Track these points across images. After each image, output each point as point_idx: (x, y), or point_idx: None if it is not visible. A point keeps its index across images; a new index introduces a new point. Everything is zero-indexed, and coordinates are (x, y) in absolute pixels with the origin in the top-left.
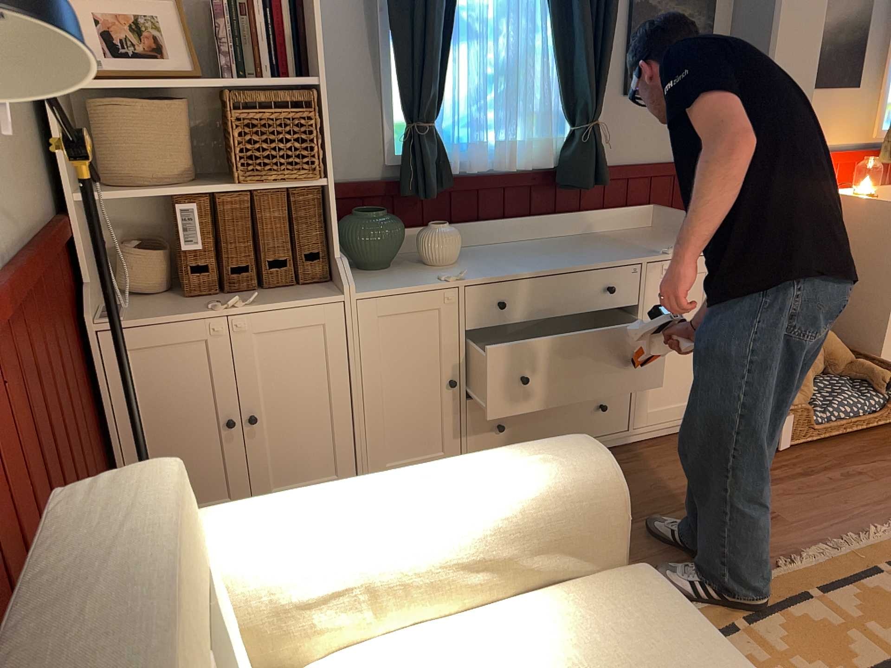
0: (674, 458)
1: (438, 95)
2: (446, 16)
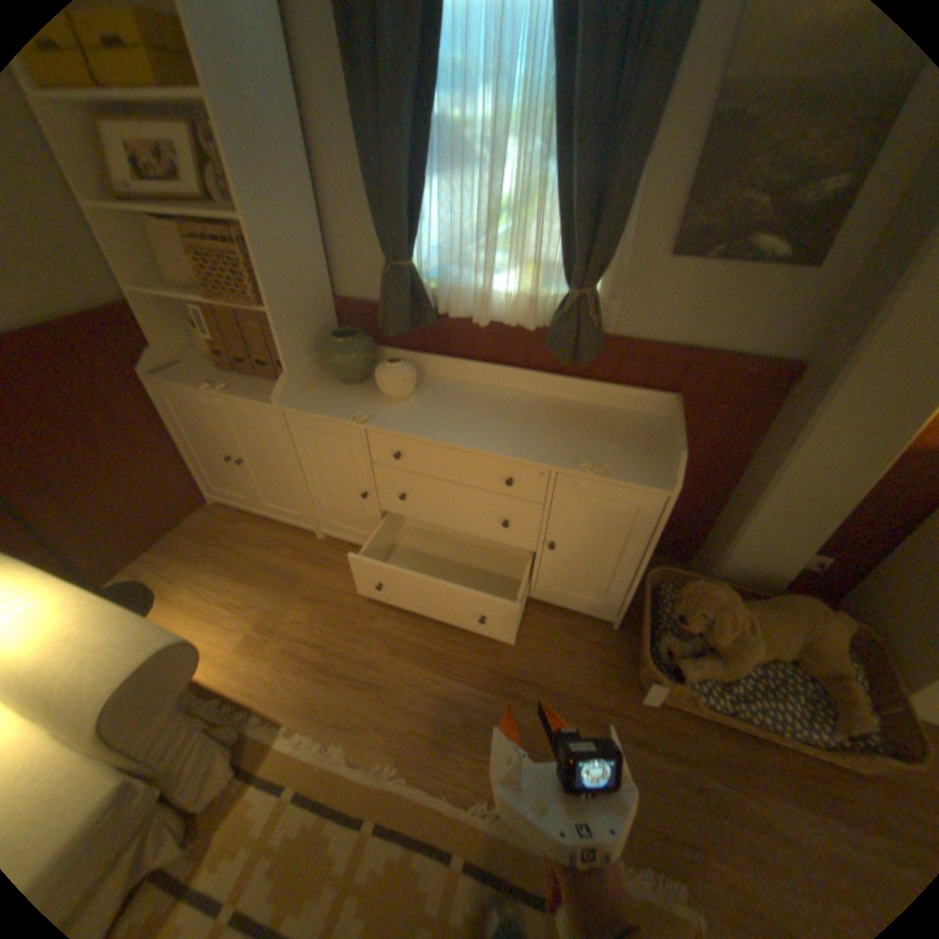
0: (550, 636)
1: (407, 231)
2: (414, 137)
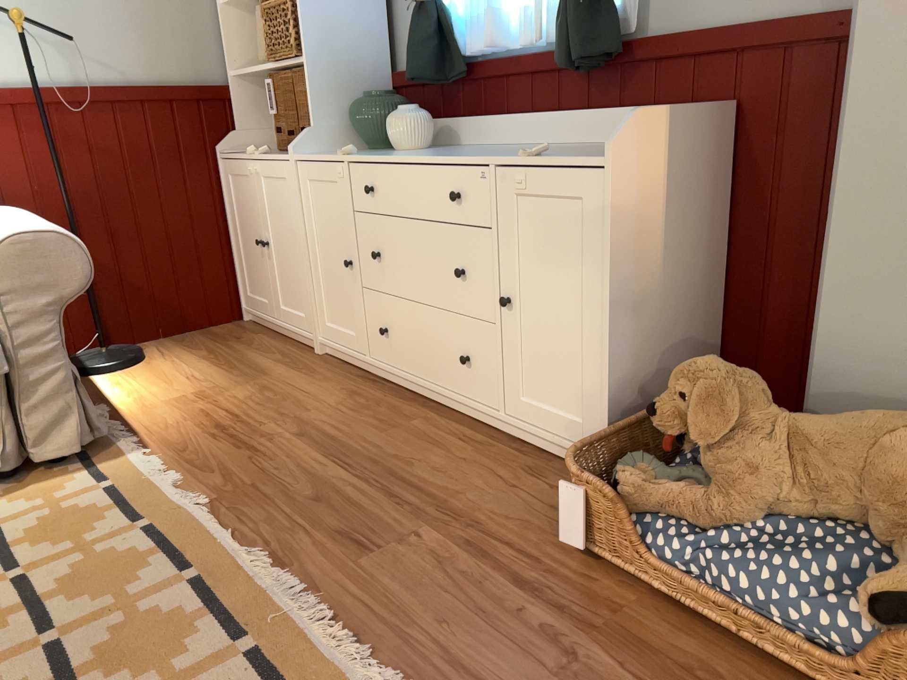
0: (498, 468)
1: None
2: None
